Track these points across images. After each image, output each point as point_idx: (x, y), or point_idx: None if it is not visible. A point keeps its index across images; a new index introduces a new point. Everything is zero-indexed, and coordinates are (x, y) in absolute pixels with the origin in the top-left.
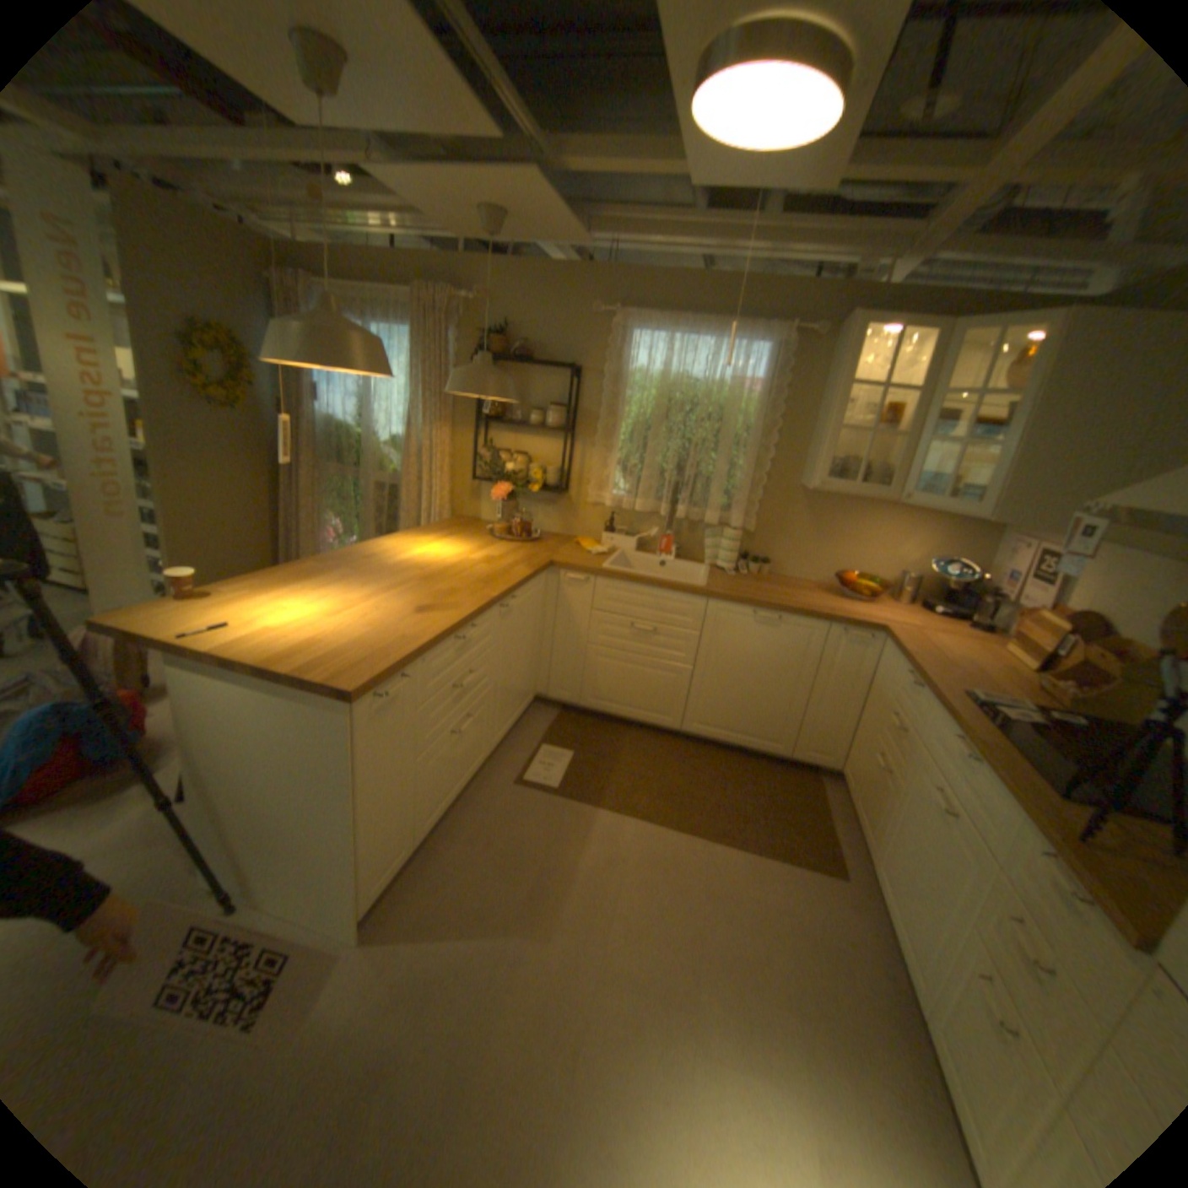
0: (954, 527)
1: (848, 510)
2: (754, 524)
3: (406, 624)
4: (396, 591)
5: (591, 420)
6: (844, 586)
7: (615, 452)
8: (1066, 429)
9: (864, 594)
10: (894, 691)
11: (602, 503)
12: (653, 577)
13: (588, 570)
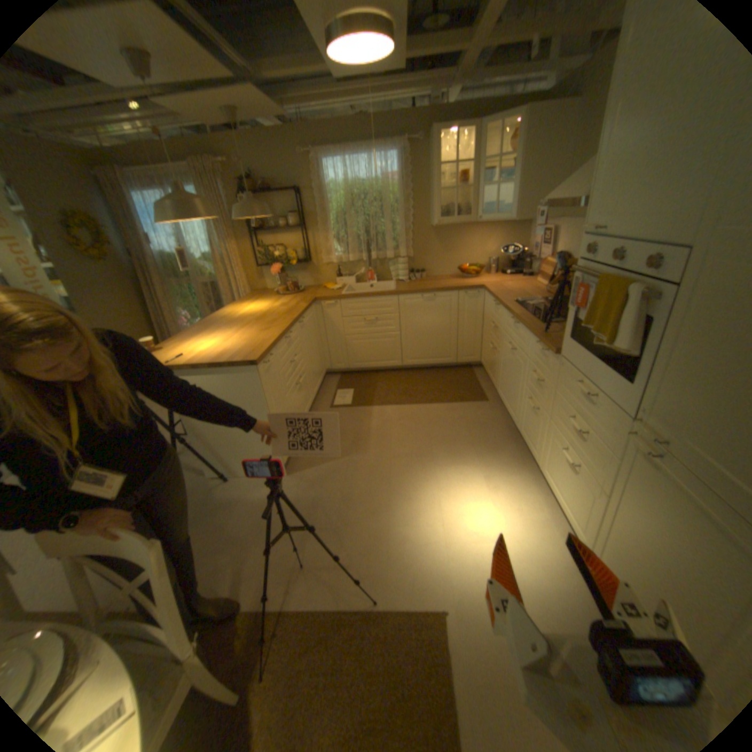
0: (507, 229)
1: (456, 233)
2: (412, 252)
3: (260, 336)
4: (246, 326)
5: (312, 216)
6: (462, 273)
7: (330, 231)
8: (537, 167)
9: (472, 274)
10: (490, 313)
11: (331, 262)
12: (368, 292)
13: (334, 297)
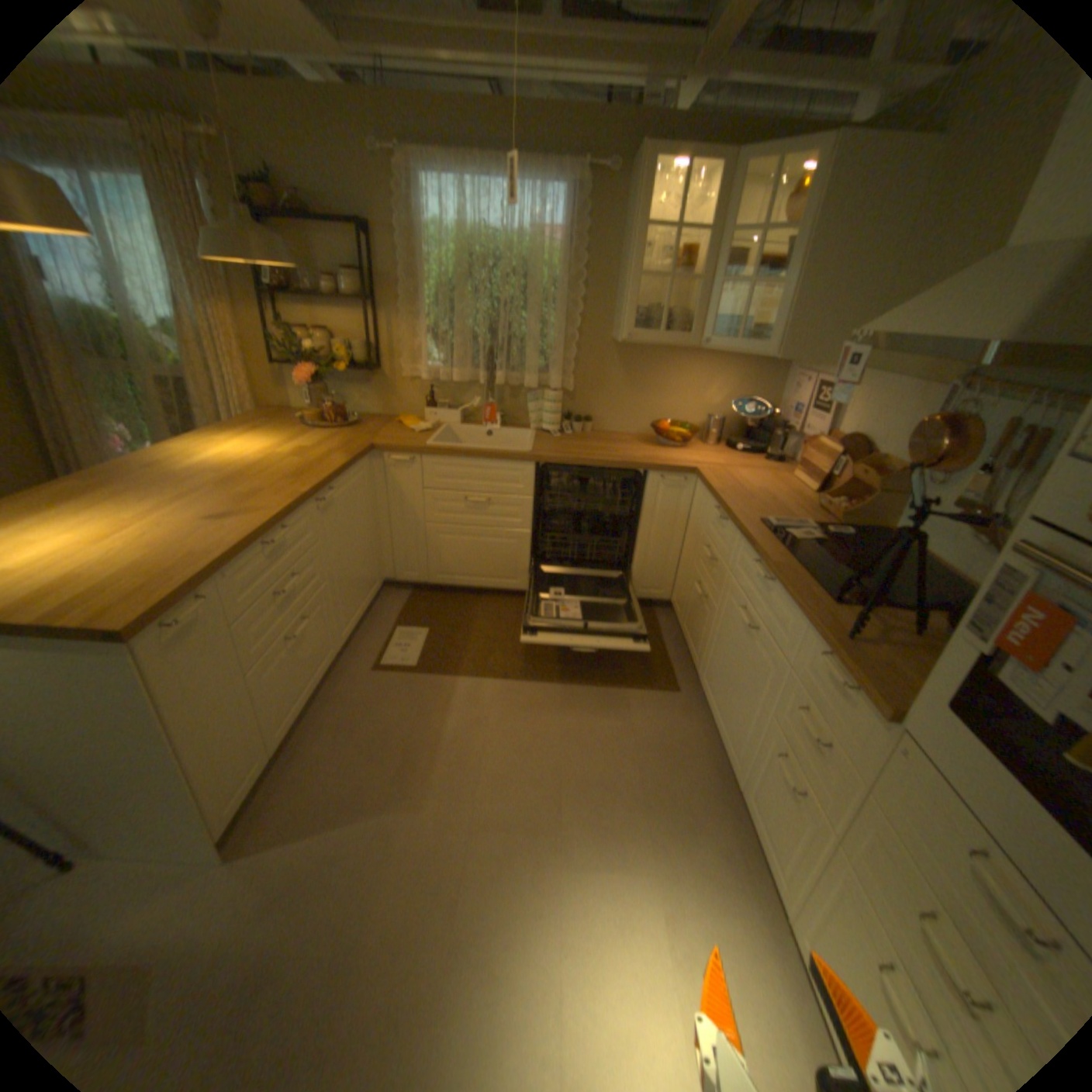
0: (748, 368)
1: (657, 362)
2: (573, 384)
3: (196, 538)
4: (185, 502)
5: (391, 284)
6: (660, 436)
7: (423, 319)
8: (837, 262)
9: (677, 441)
10: (706, 527)
11: (420, 377)
12: (480, 449)
13: (413, 450)
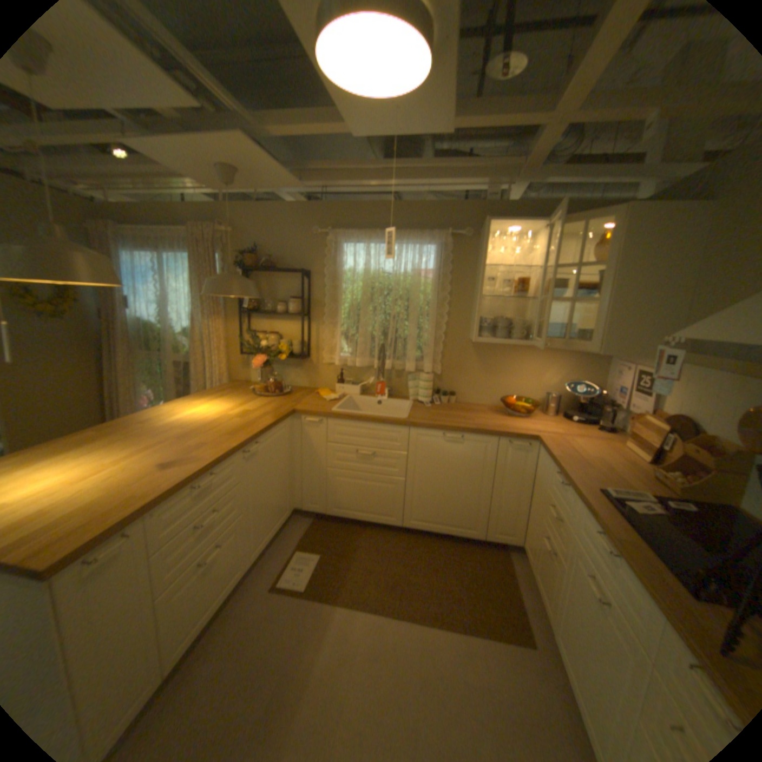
0: (577, 358)
1: (503, 353)
2: (440, 369)
3: (141, 483)
4: (149, 451)
5: (320, 306)
6: (508, 407)
7: (338, 326)
8: (641, 285)
9: (522, 412)
10: (550, 487)
11: (334, 363)
12: (368, 414)
13: (321, 414)
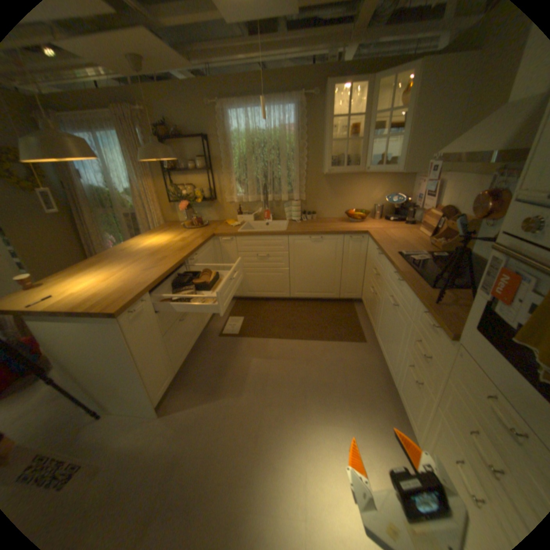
0: (393, 179)
1: (345, 181)
2: (305, 196)
3: (140, 276)
4: (135, 263)
5: (218, 160)
6: (349, 217)
7: (233, 174)
8: (429, 121)
9: (358, 218)
10: (373, 259)
11: (233, 201)
12: (261, 231)
13: (231, 234)
